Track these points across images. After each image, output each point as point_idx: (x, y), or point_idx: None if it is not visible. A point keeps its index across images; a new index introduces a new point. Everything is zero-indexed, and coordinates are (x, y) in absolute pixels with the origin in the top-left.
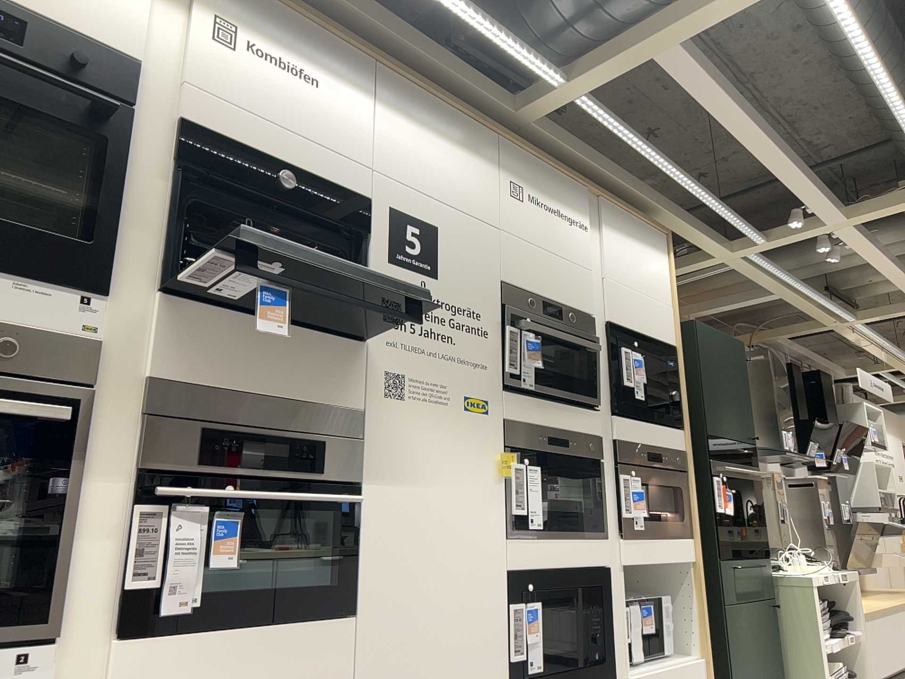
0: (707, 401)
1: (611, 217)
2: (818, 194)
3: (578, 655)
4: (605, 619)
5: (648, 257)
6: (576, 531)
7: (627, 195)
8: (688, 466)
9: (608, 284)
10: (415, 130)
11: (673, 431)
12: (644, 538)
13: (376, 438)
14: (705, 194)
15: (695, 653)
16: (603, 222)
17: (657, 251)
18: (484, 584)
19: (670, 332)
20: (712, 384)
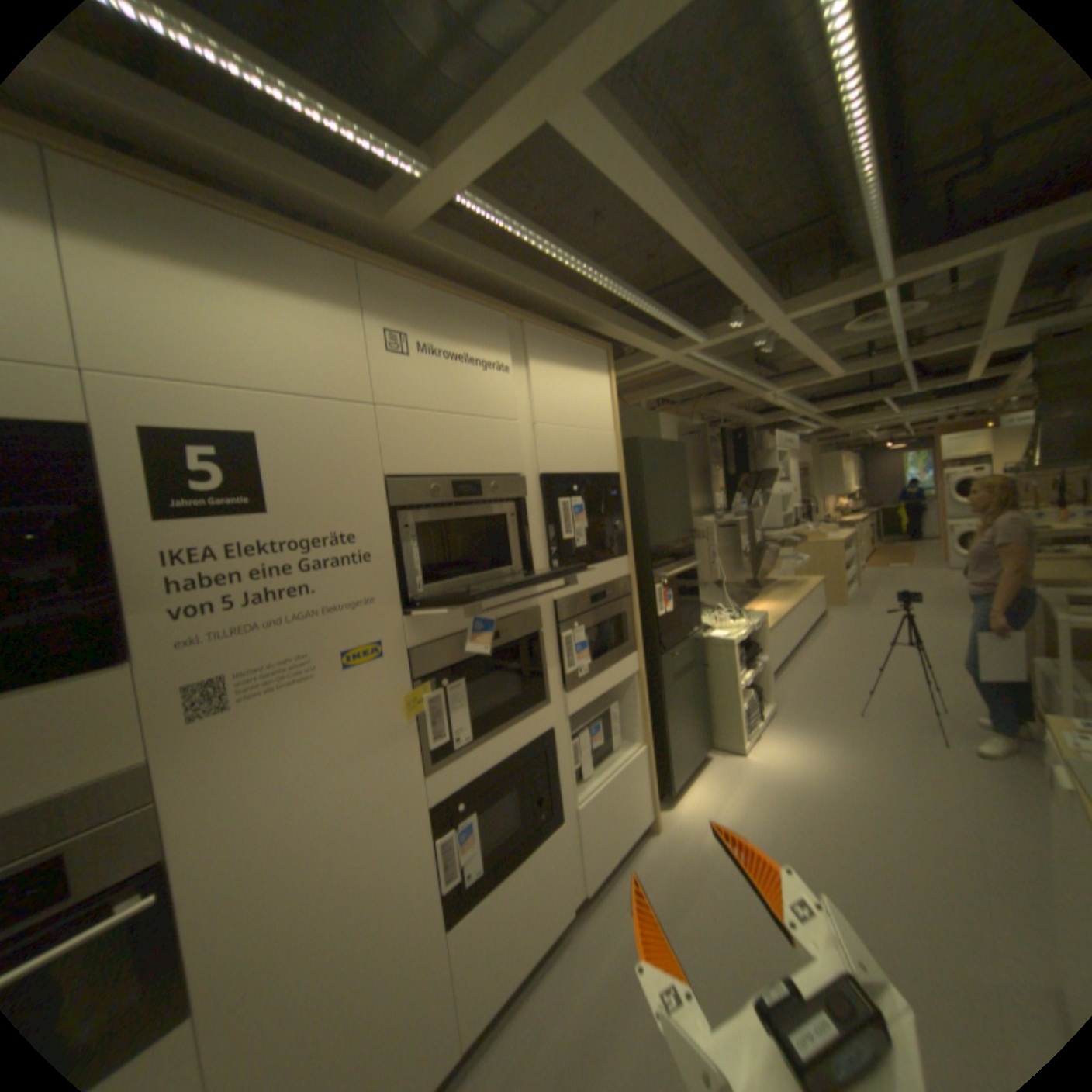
0: (649, 517)
1: (540, 347)
2: (763, 295)
3: (521, 832)
4: (548, 781)
5: (587, 383)
6: (513, 719)
7: (561, 313)
8: (631, 590)
9: (539, 433)
10: (176, 282)
11: (615, 563)
12: (587, 681)
13: (181, 787)
14: (645, 303)
15: (638, 743)
16: (530, 357)
17: (597, 374)
18: (397, 845)
19: (613, 461)
20: (654, 499)
